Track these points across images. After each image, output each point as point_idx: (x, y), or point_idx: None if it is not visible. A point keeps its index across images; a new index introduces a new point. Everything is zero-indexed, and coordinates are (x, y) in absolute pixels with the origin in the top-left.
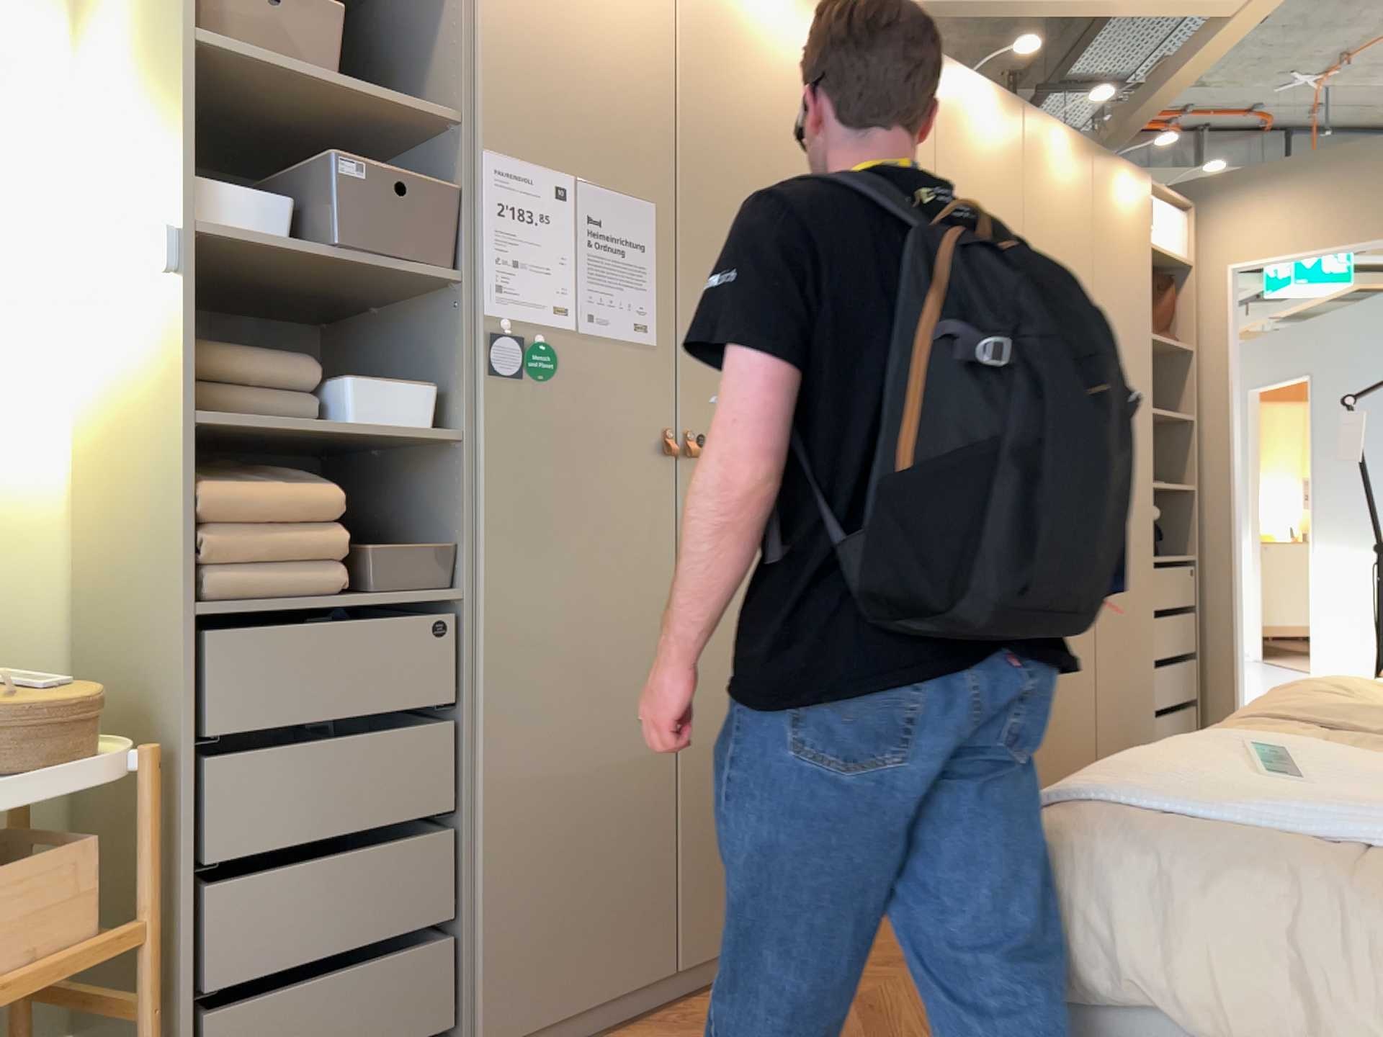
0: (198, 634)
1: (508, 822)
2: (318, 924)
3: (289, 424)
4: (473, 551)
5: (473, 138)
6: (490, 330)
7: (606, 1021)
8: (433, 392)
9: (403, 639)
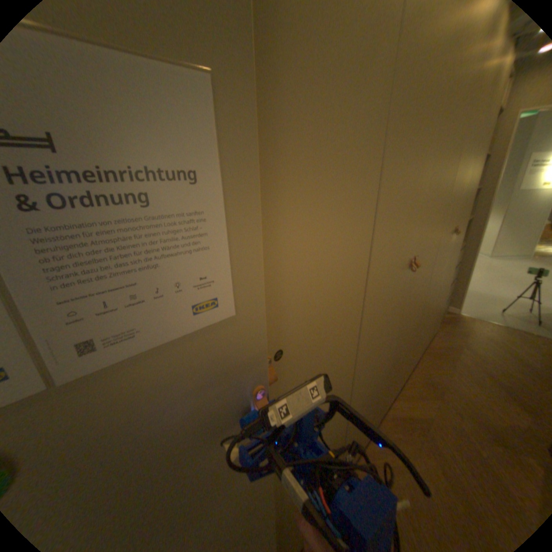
0: None
1: None
2: None
3: None
4: None
5: None
6: None
7: None
8: None
9: None
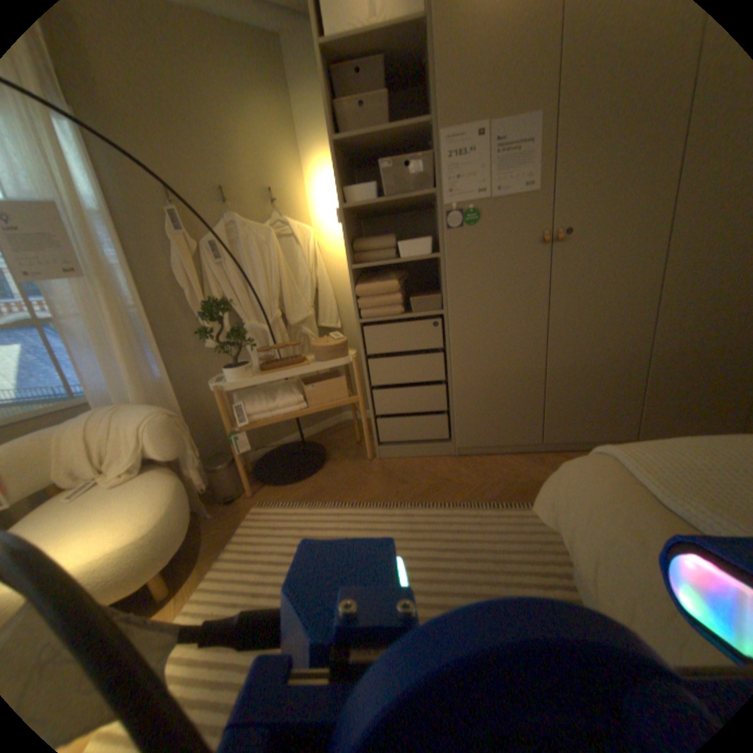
0: (366, 325)
1: (463, 385)
2: (403, 403)
3: (387, 259)
4: (445, 296)
5: (435, 125)
6: (446, 210)
7: (507, 449)
8: (431, 239)
9: (422, 326)
